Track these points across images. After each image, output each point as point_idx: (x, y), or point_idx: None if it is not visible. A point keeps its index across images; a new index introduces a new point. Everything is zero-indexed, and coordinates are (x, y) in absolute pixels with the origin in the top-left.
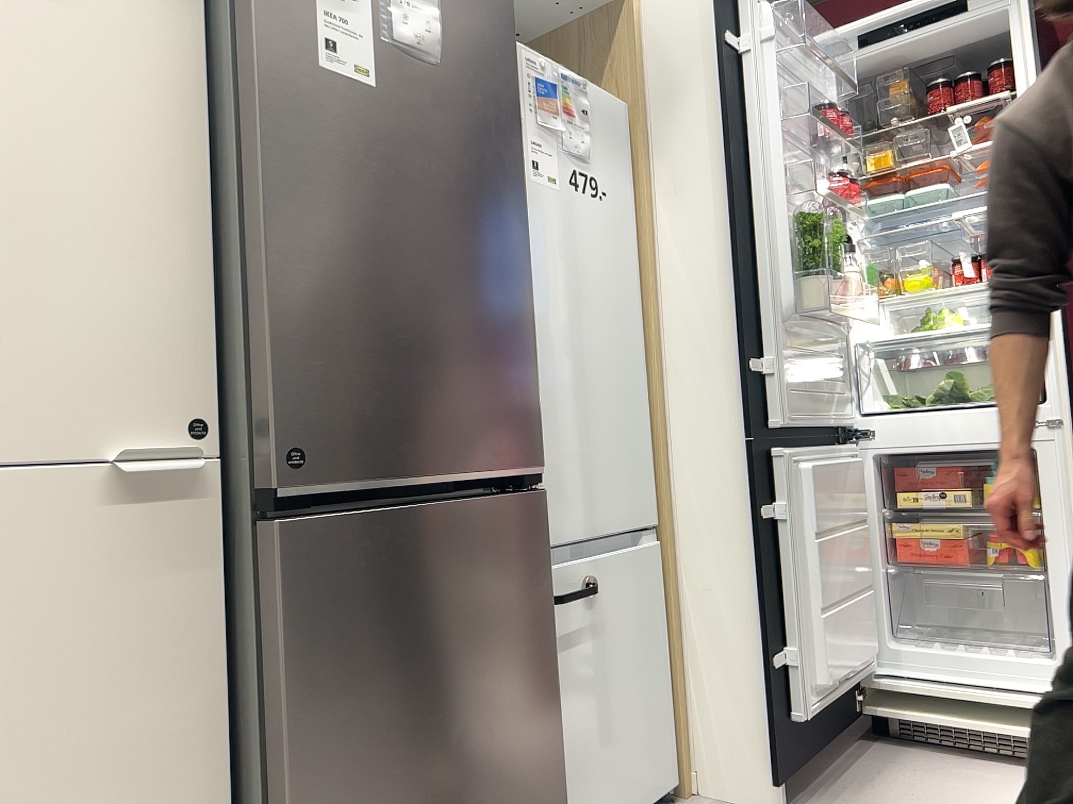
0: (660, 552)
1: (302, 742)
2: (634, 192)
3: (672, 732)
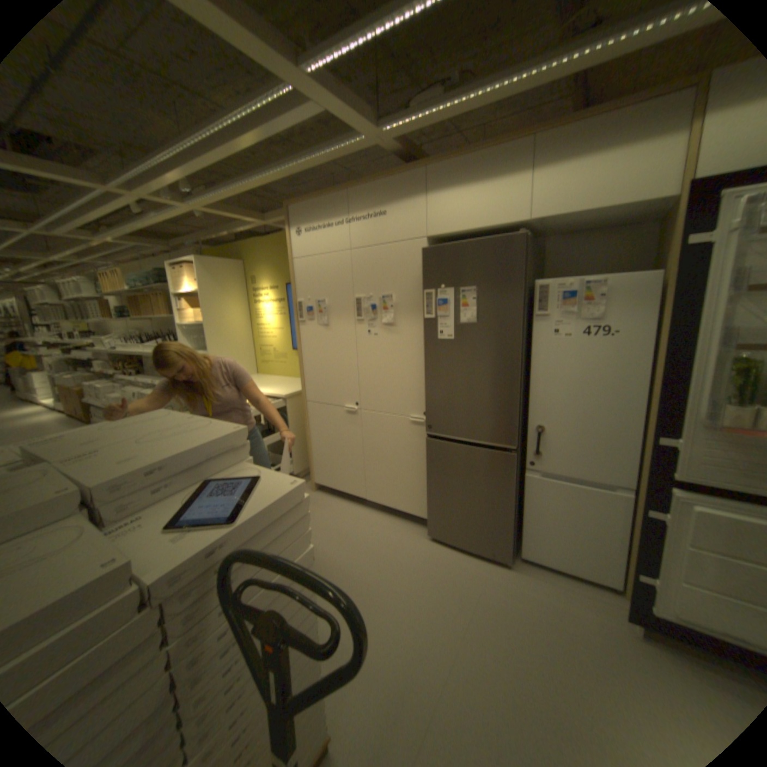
0: (638, 502)
1: (430, 479)
2: (663, 321)
3: (628, 574)
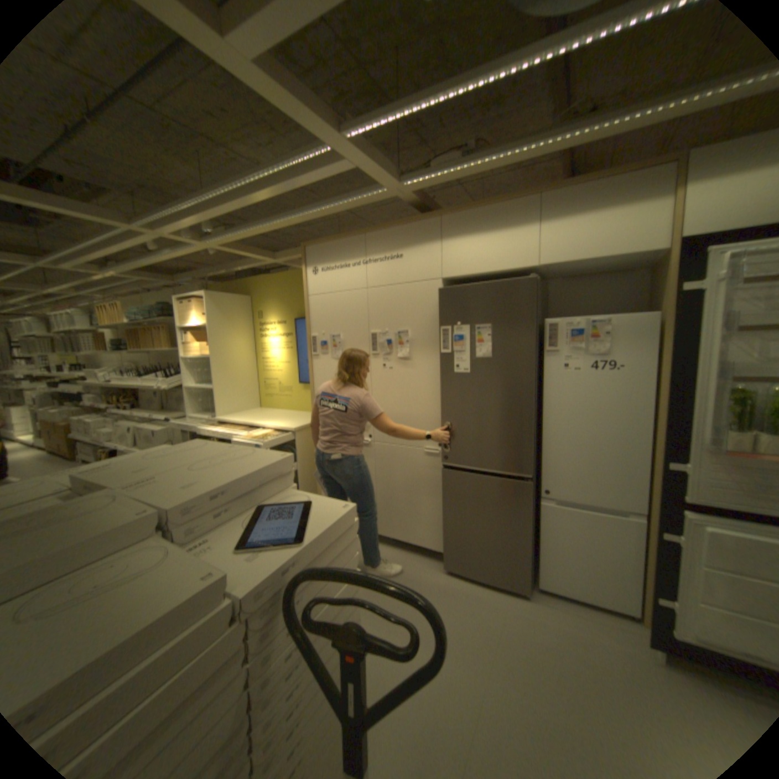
0: (651, 527)
1: (446, 510)
2: (663, 357)
3: (645, 601)
